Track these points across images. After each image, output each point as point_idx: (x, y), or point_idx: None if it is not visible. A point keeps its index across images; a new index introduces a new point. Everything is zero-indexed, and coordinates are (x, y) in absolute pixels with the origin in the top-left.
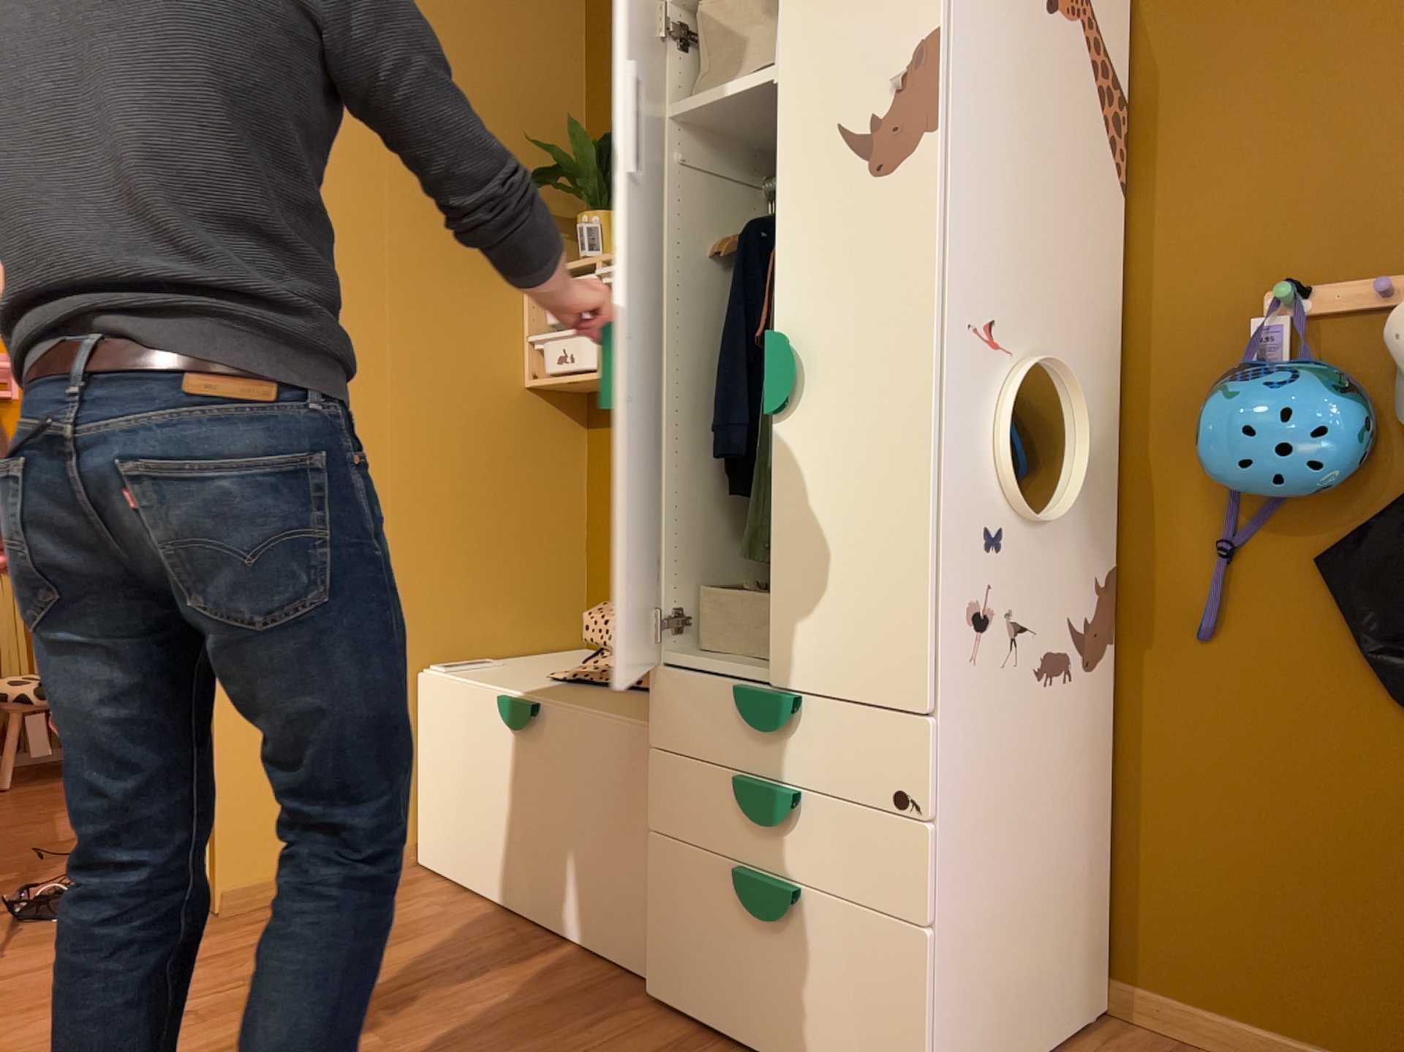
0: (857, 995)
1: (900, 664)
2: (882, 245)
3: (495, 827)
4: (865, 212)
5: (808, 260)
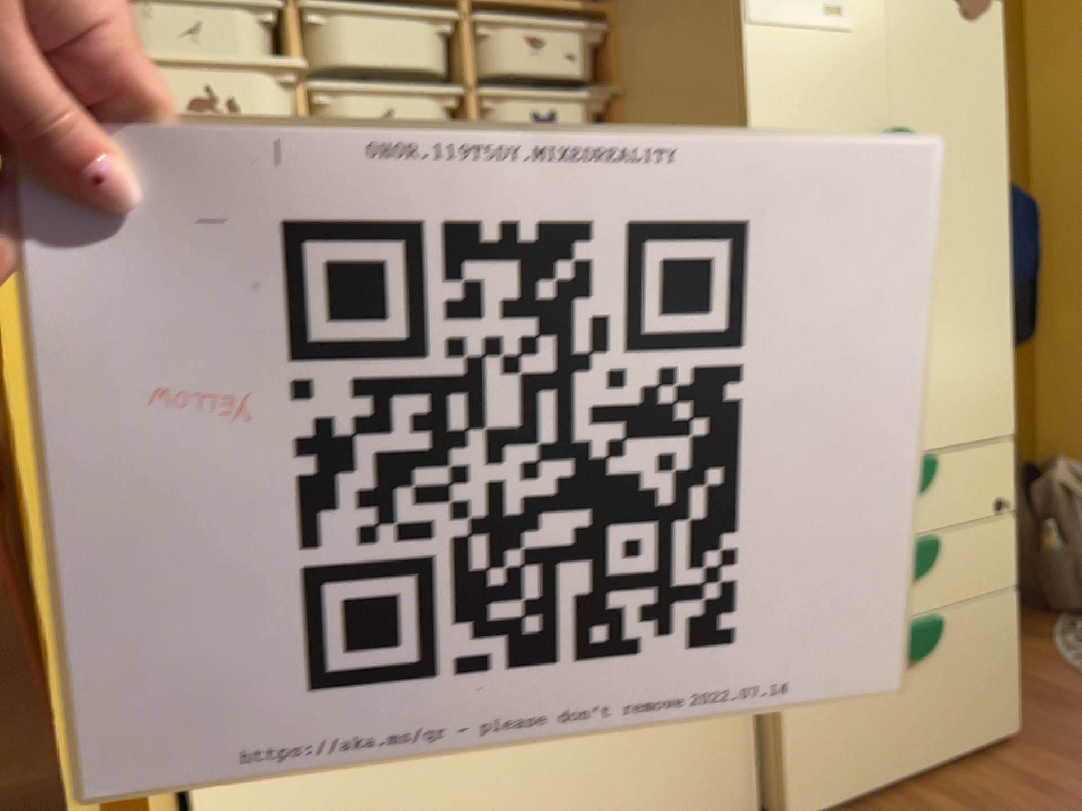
0: (980, 666)
1: (999, 403)
2: (975, 75)
3: None
4: (961, 43)
5: (920, 72)
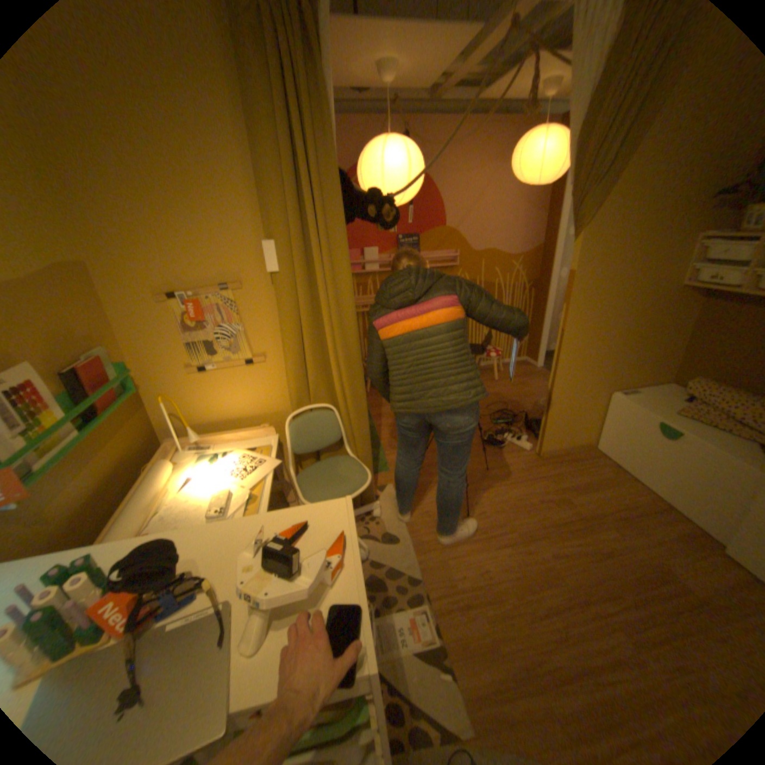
0: None
1: None
2: None
3: (644, 458)
4: None
5: None
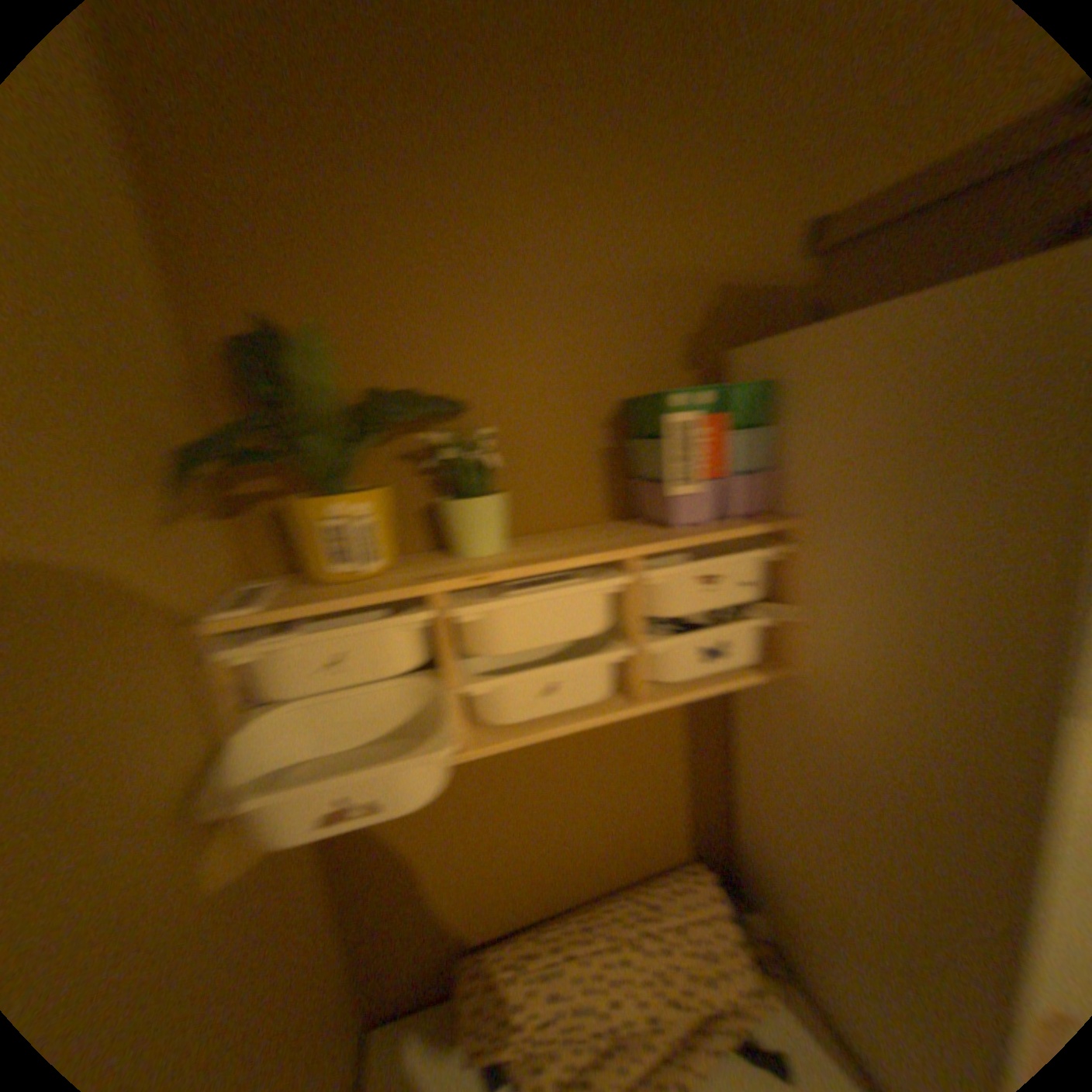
0: None
1: None
2: None
3: None
4: None
5: None
